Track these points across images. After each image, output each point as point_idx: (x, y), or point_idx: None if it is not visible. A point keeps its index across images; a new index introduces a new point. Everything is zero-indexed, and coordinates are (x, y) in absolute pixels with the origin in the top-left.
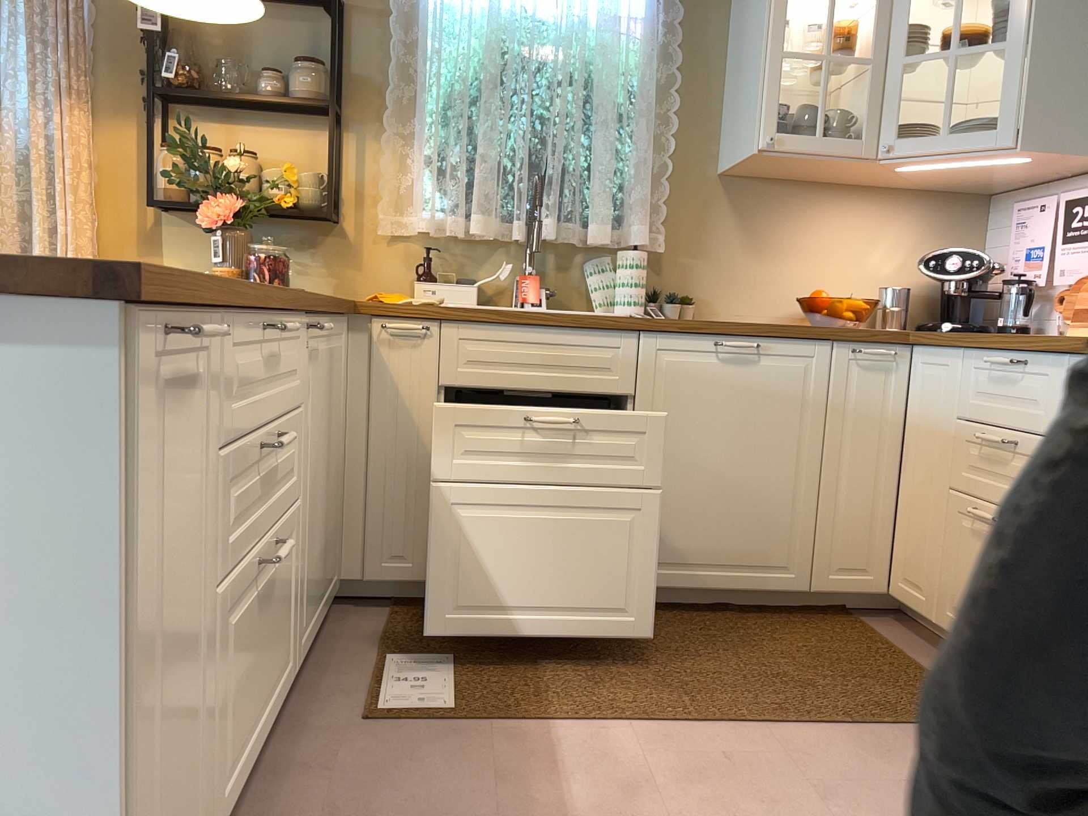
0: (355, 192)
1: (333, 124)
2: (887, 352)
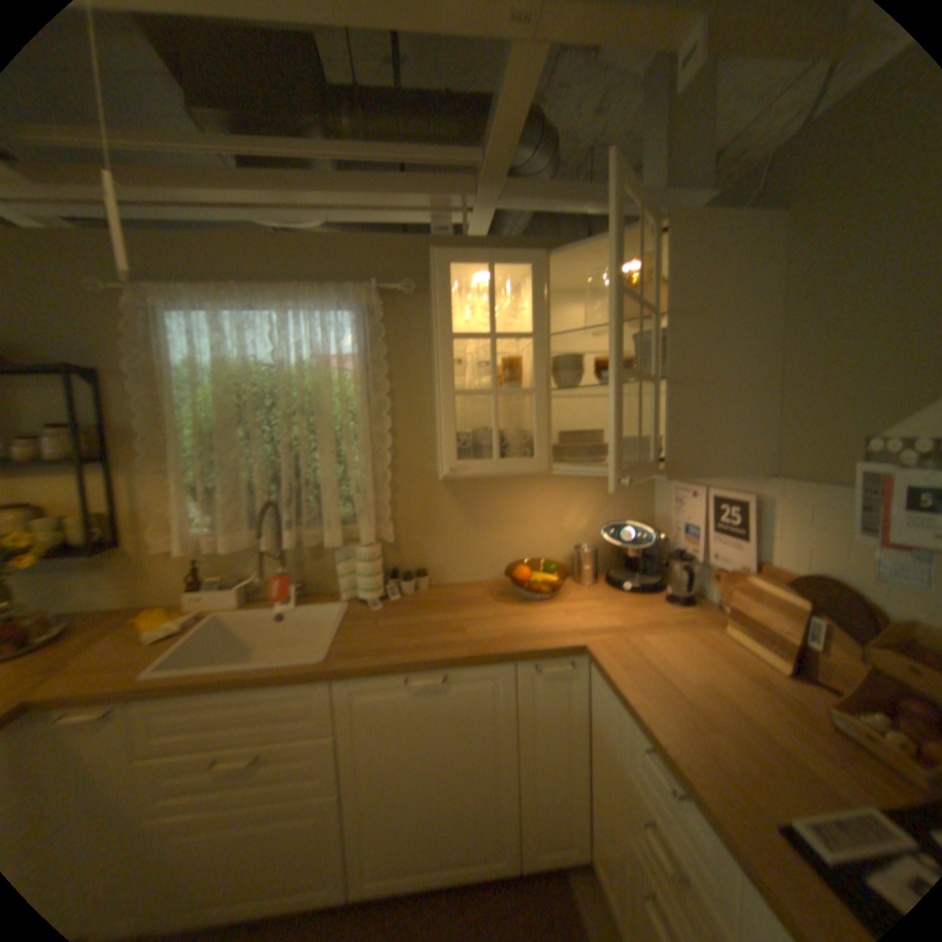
0: (125, 521)
1: (76, 479)
2: (564, 672)
